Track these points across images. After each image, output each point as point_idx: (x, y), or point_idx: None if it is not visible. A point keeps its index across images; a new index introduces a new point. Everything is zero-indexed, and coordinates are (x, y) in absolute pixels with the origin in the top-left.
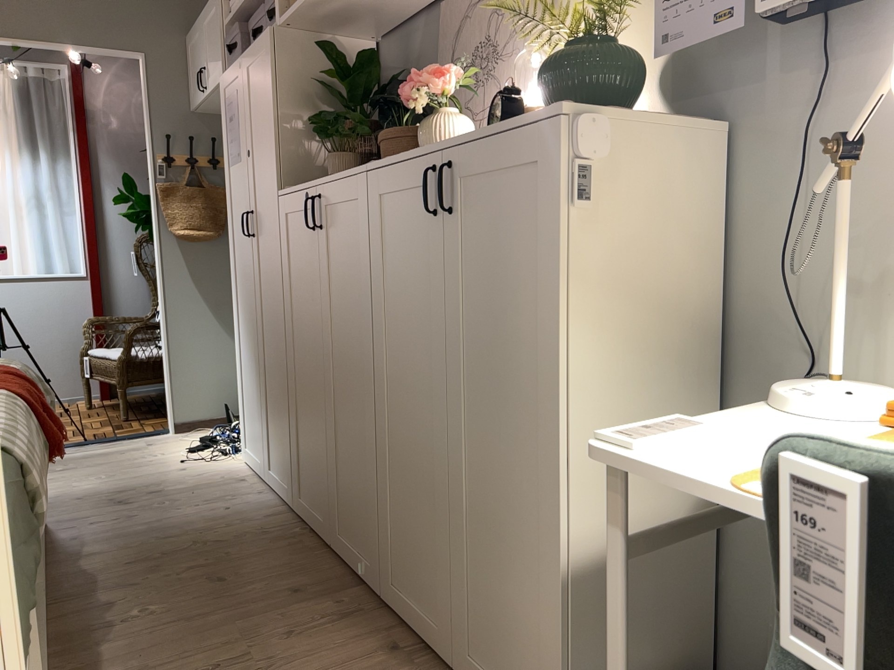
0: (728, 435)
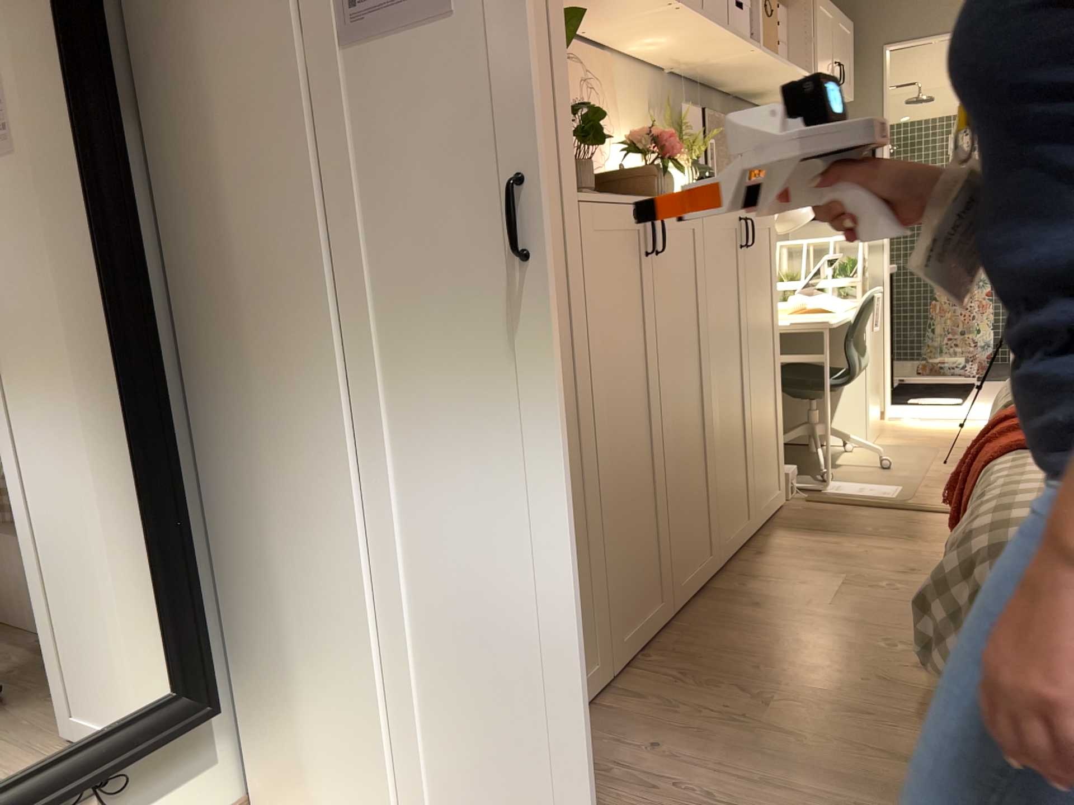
0: (783, 320)
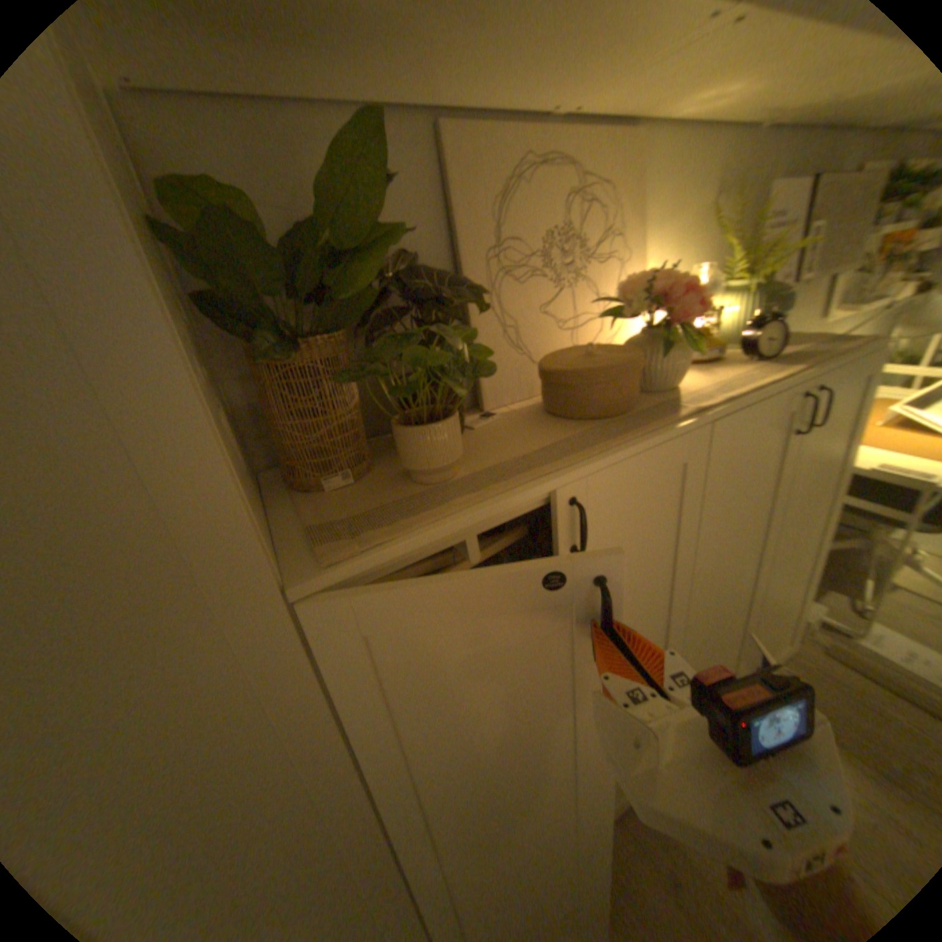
0: (867, 463)
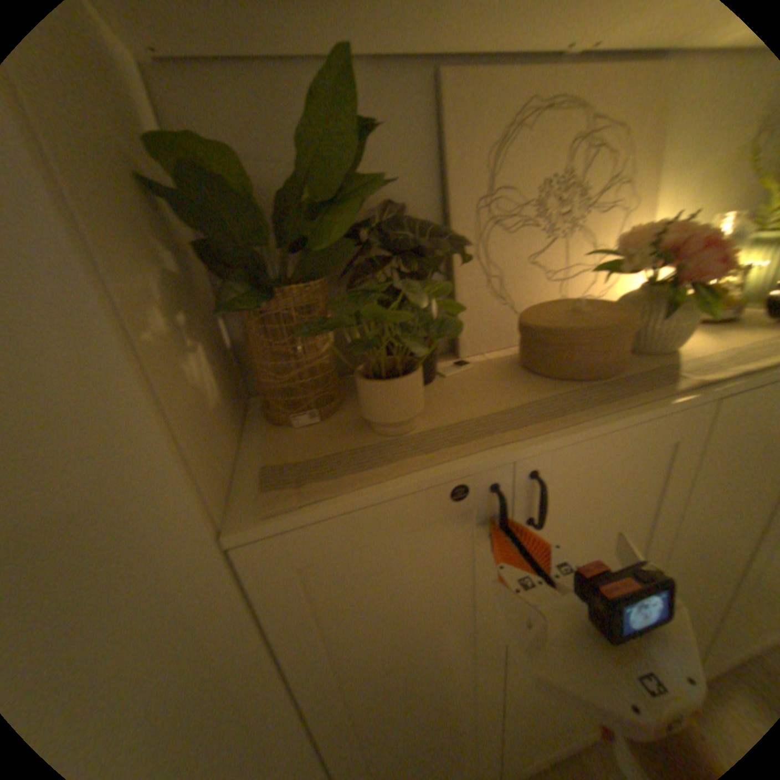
0: None
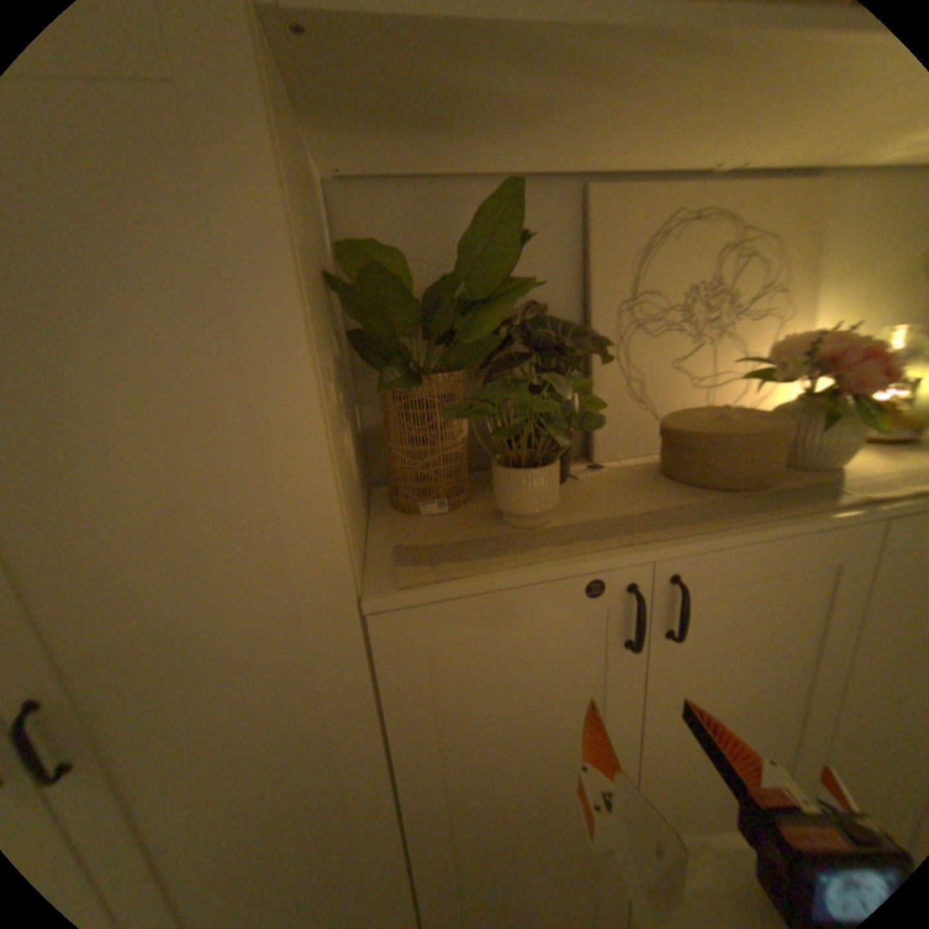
0: None
